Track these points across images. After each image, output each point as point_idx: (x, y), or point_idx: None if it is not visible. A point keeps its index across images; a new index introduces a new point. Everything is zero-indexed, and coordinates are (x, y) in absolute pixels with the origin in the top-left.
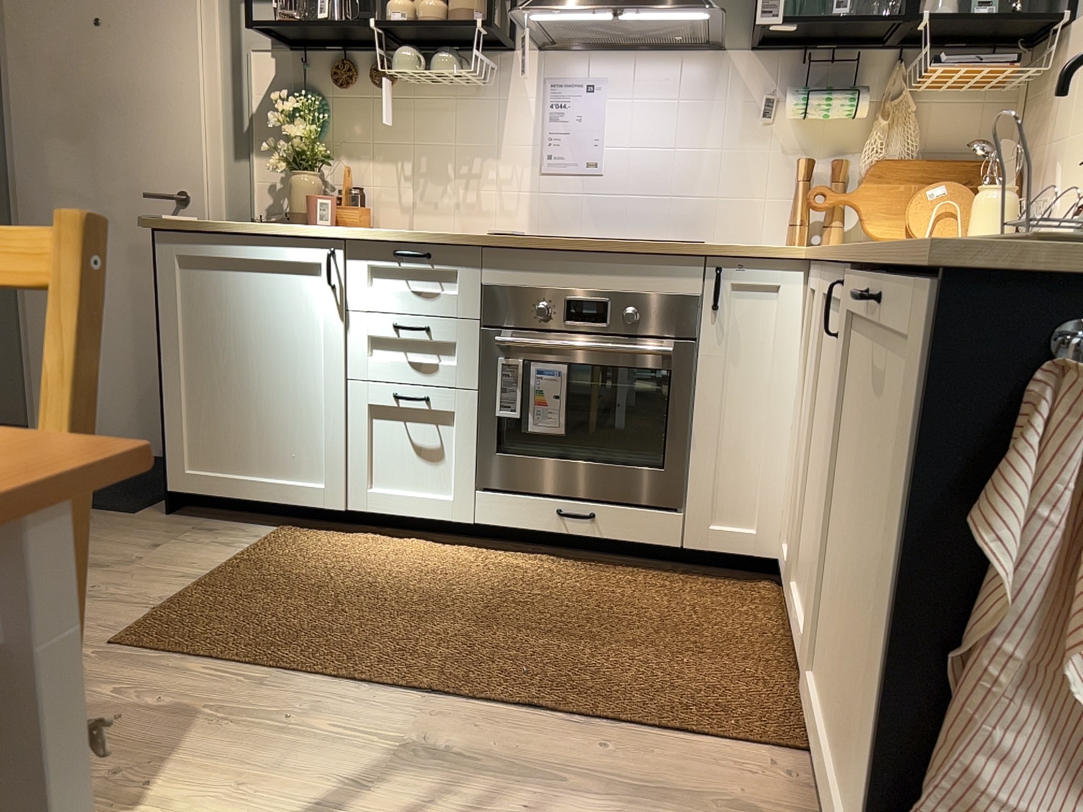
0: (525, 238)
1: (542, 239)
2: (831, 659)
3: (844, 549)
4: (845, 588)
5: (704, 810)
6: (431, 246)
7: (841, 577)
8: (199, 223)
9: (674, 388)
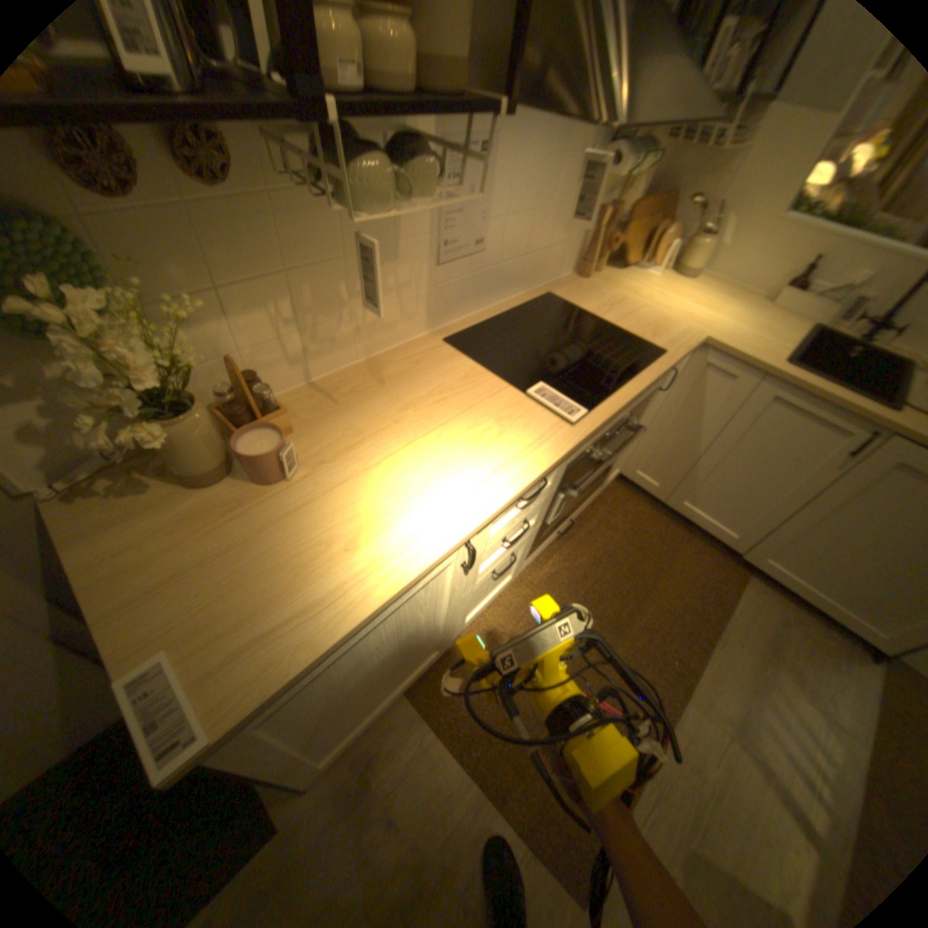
0: (607, 415)
1: (616, 409)
2: (800, 562)
3: (838, 537)
4: (840, 551)
5: (781, 636)
6: (546, 467)
7: (828, 544)
8: (285, 673)
9: (624, 439)
